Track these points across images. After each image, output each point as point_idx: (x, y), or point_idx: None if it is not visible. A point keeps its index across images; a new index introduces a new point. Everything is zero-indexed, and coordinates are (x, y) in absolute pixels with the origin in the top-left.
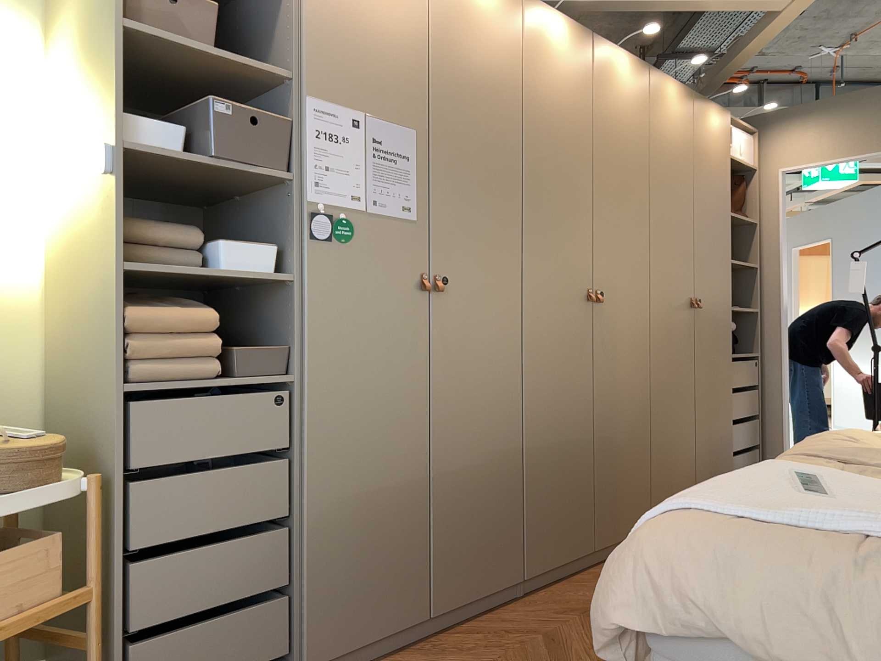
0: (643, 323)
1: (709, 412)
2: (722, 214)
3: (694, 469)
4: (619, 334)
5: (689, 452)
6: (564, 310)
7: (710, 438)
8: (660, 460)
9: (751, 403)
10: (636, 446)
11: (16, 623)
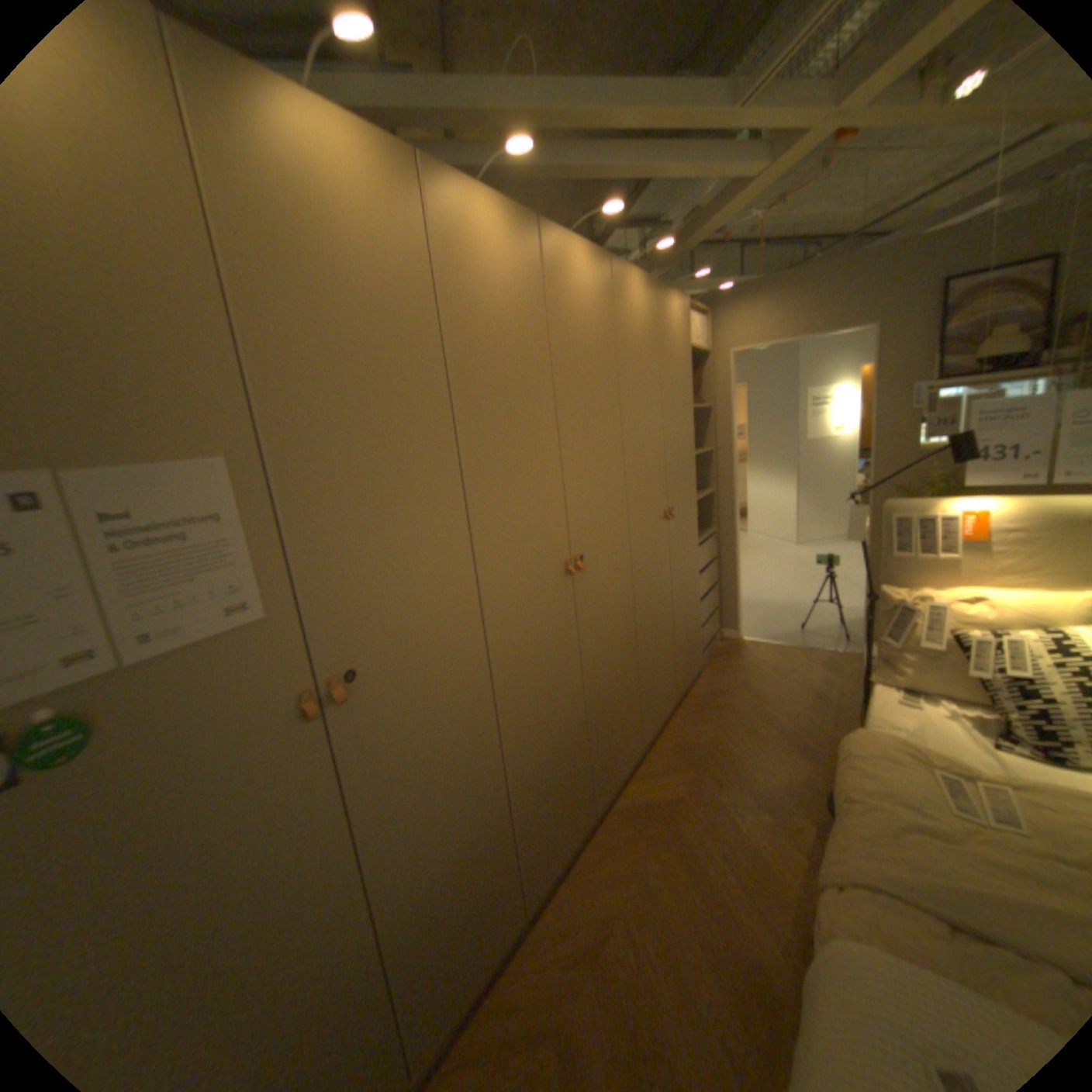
0: (630, 560)
1: (689, 605)
2: (689, 402)
3: (680, 663)
4: (608, 586)
5: (676, 651)
6: (547, 599)
7: (690, 627)
8: (653, 679)
9: (716, 568)
10: (632, 685)
11: None
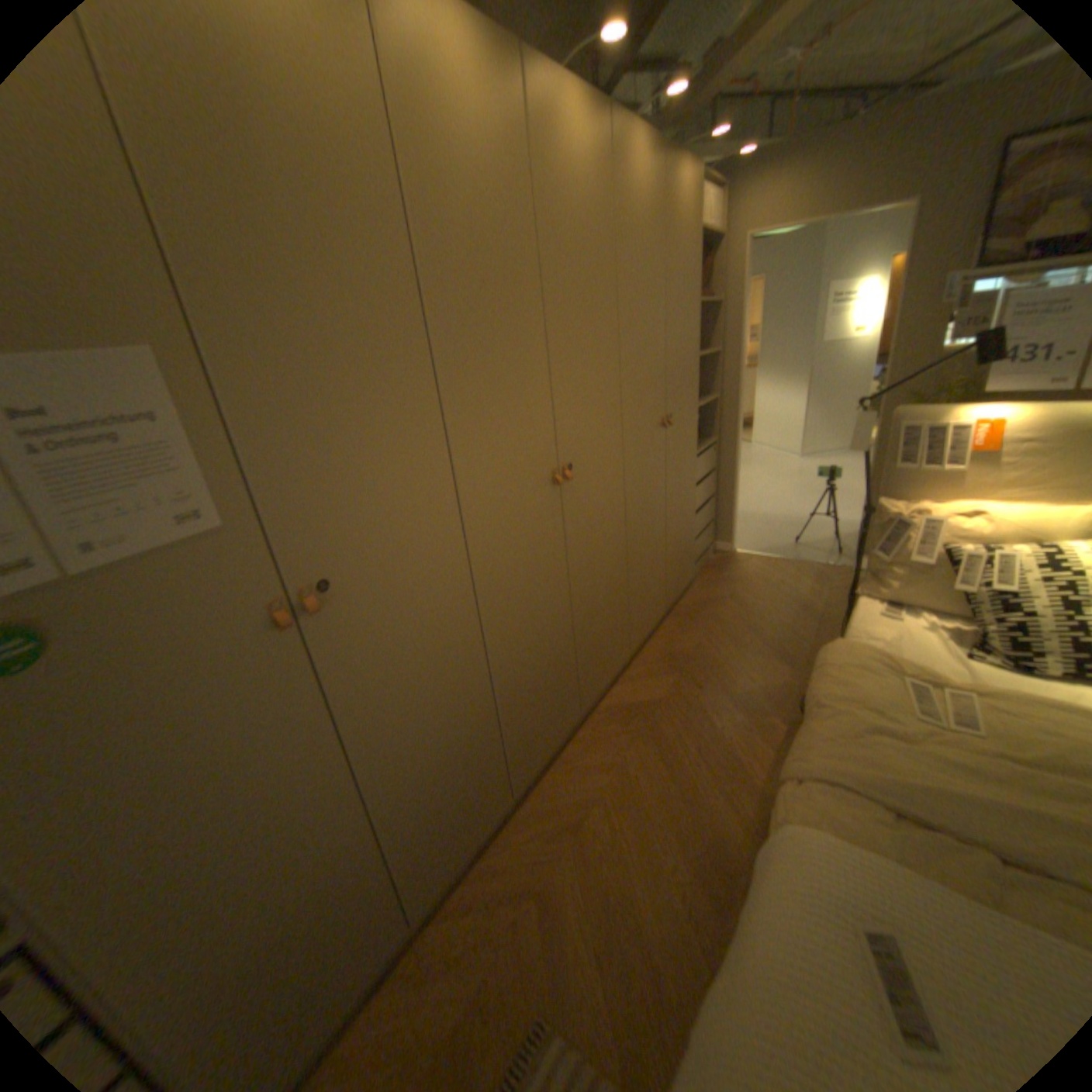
0: (623, 470)
1: (683, 517)
2: (697, 295)
3: (670, 574)
4: (598, 497)
5: (667, 563)
6: (532, 509)
7: (682, 539)
8: (642, 590)
9: (714, 480)
10: (620, 595)
11: None
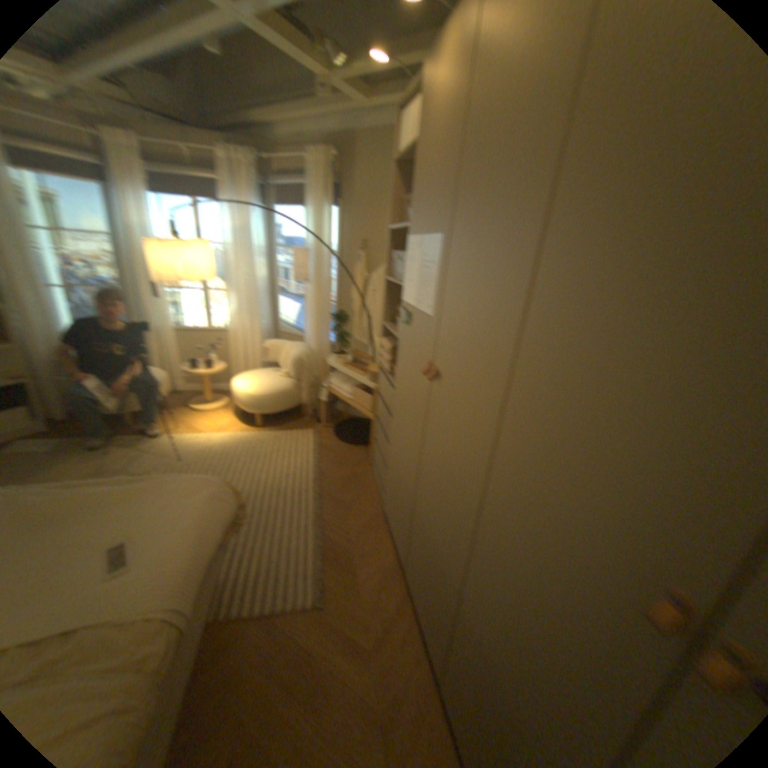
0: None
1: None
2: None
3: None
4: None
5: None
6: (577, 557)
7: None
8: None
9: None
10: None
11: (360, 409)
